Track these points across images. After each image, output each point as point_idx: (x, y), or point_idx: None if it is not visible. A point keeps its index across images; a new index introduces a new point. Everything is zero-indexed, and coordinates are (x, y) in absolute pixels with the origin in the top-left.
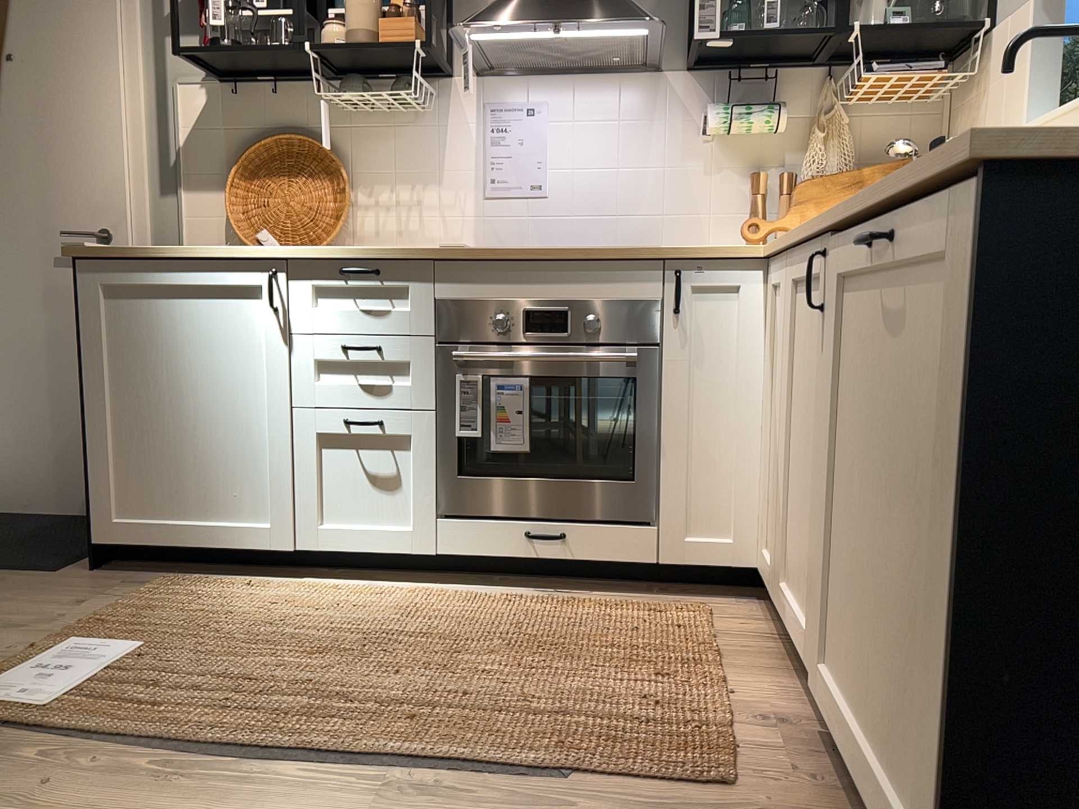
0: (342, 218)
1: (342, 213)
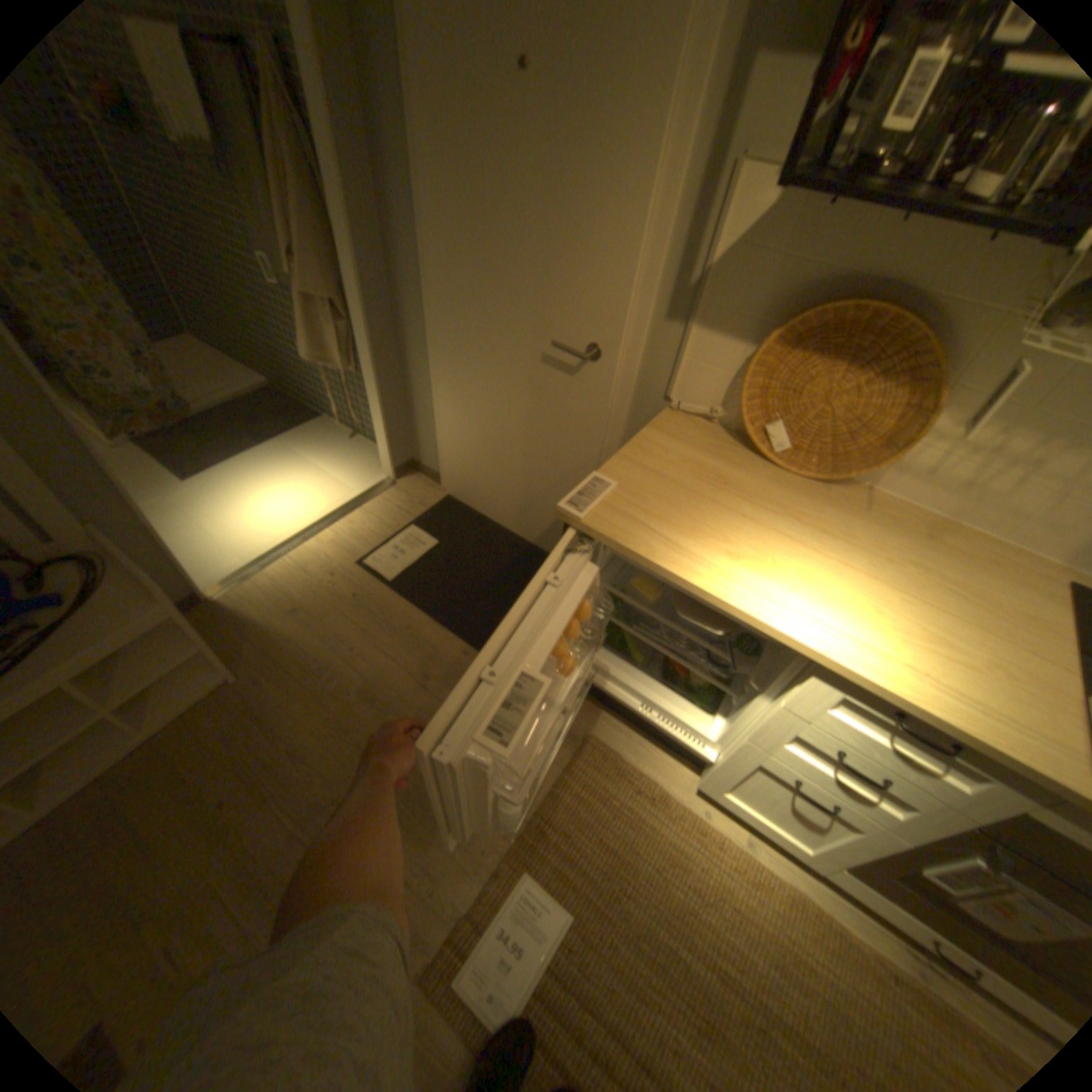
0: (904, 455)
1: (907, 445)
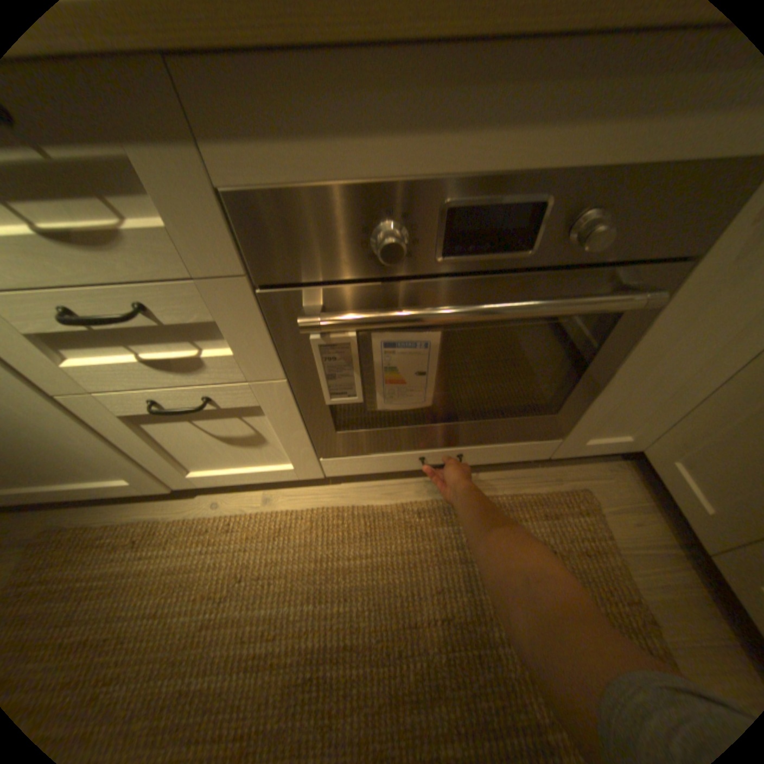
0: None
1: None
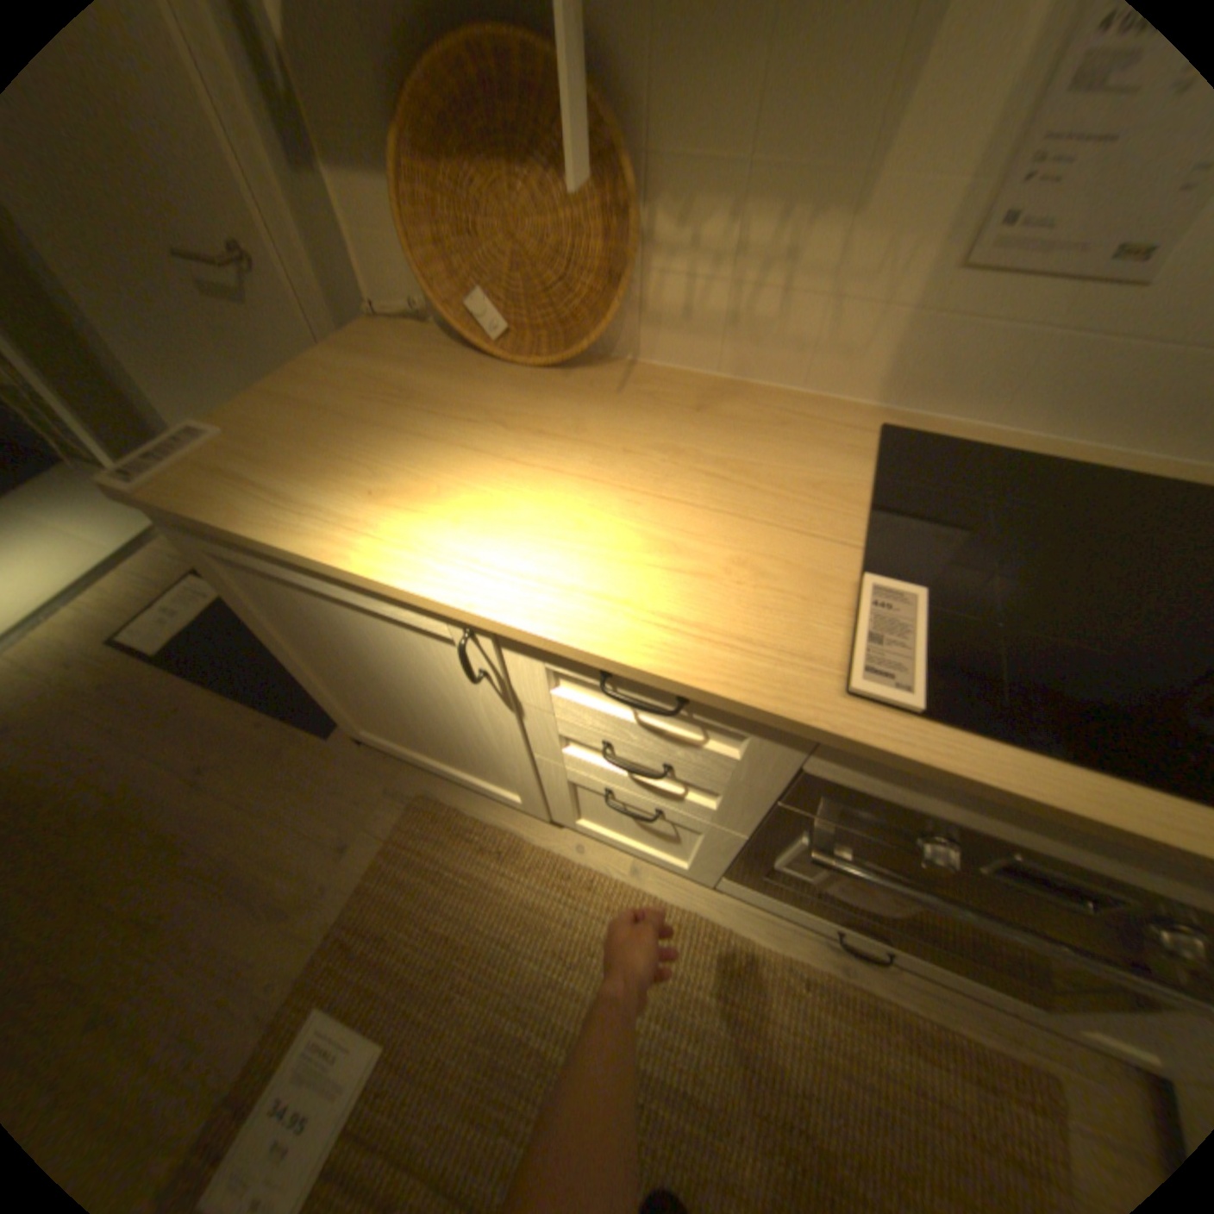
0: (623, 288)
1: (624, 273)
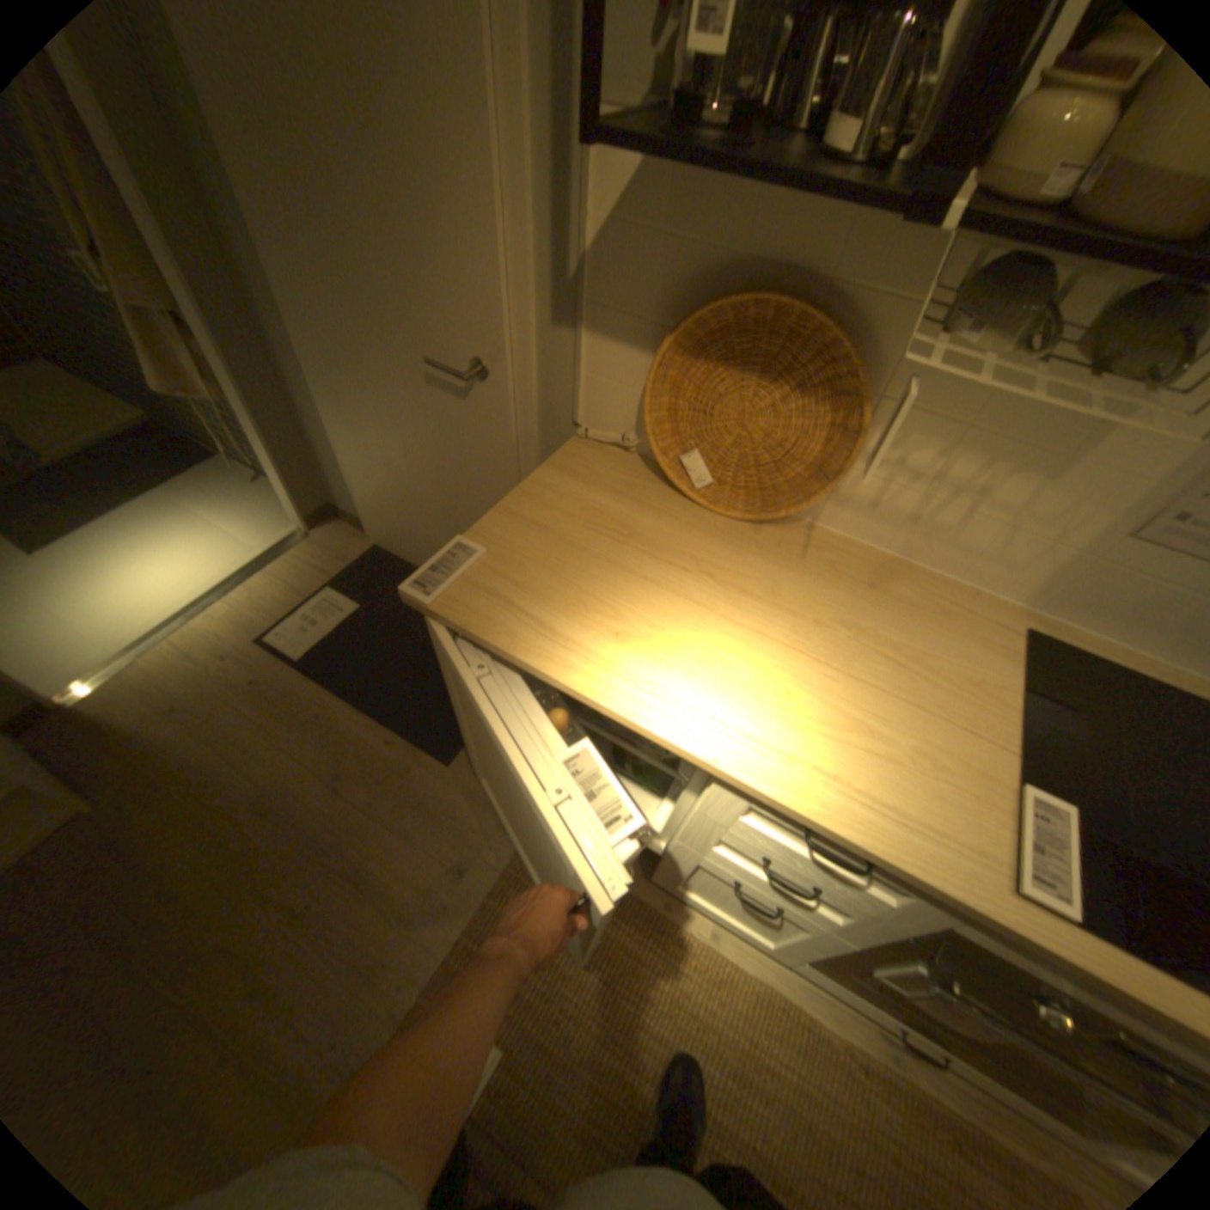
0: (833, 487)
1: (836, 475)
